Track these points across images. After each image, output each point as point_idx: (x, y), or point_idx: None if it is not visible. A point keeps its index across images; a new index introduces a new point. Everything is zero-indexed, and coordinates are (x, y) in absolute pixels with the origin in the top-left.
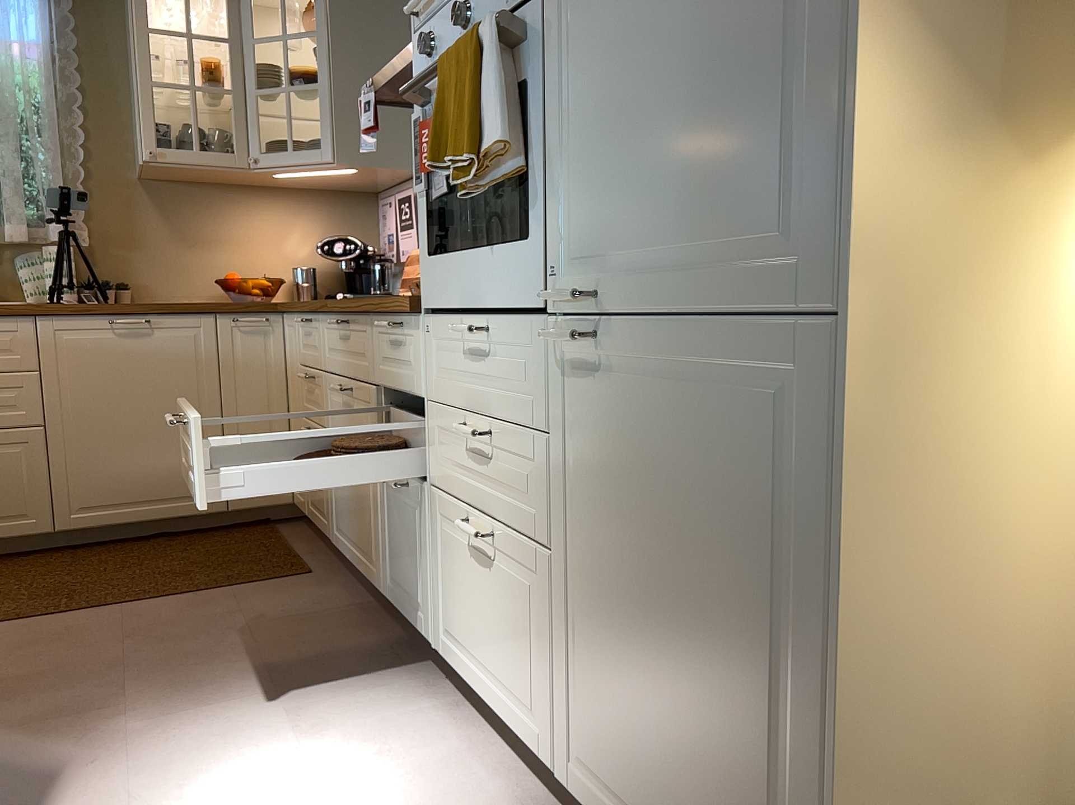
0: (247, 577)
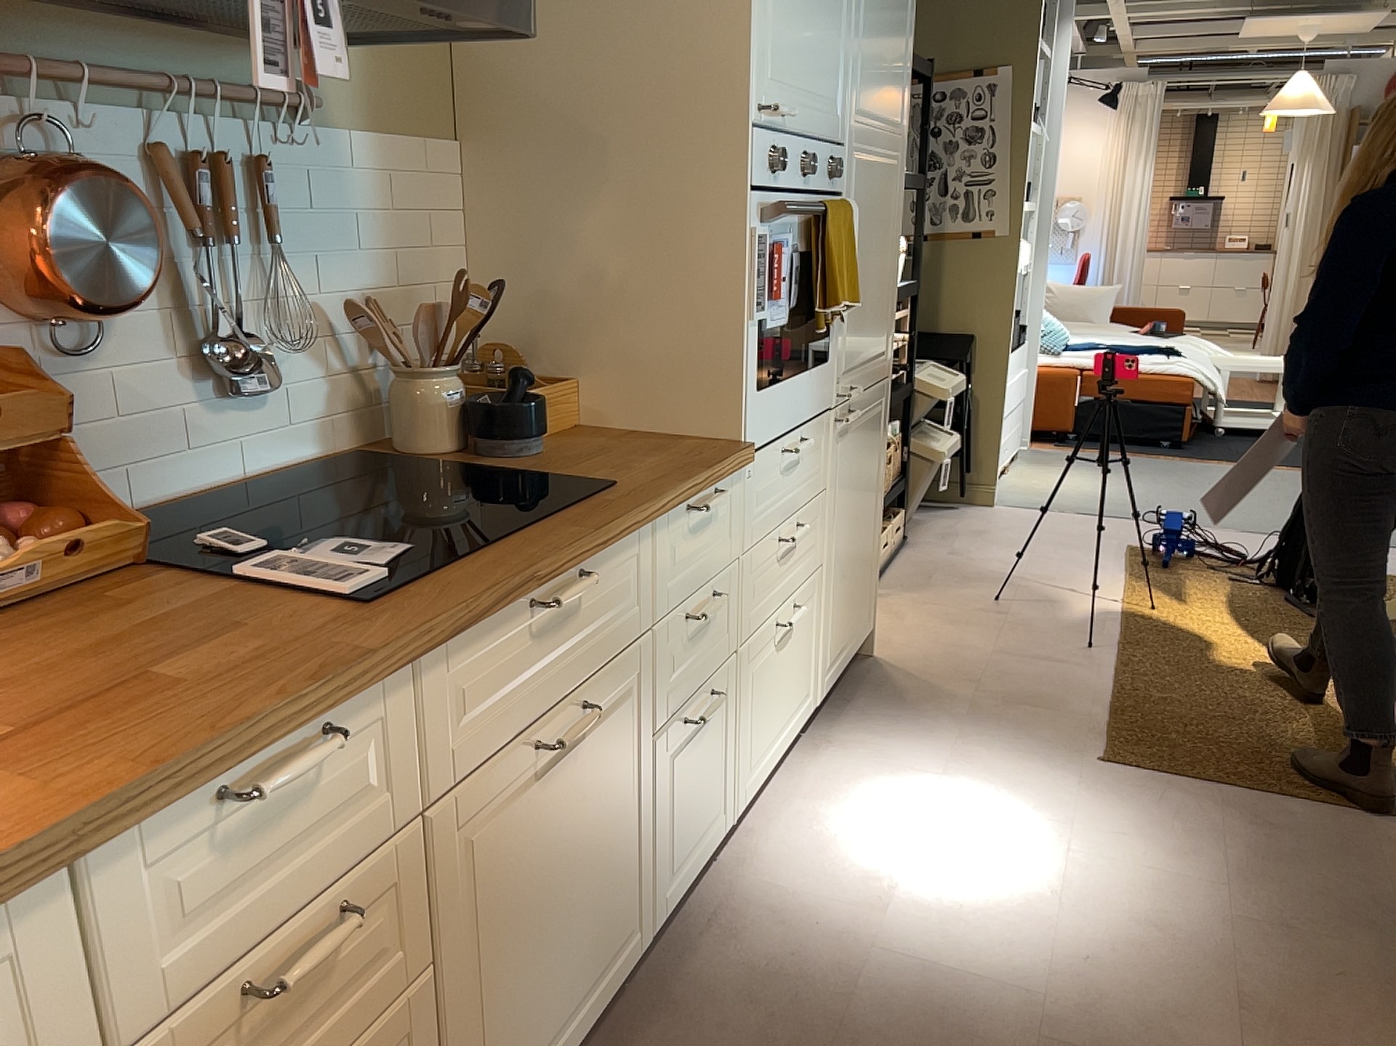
0: None
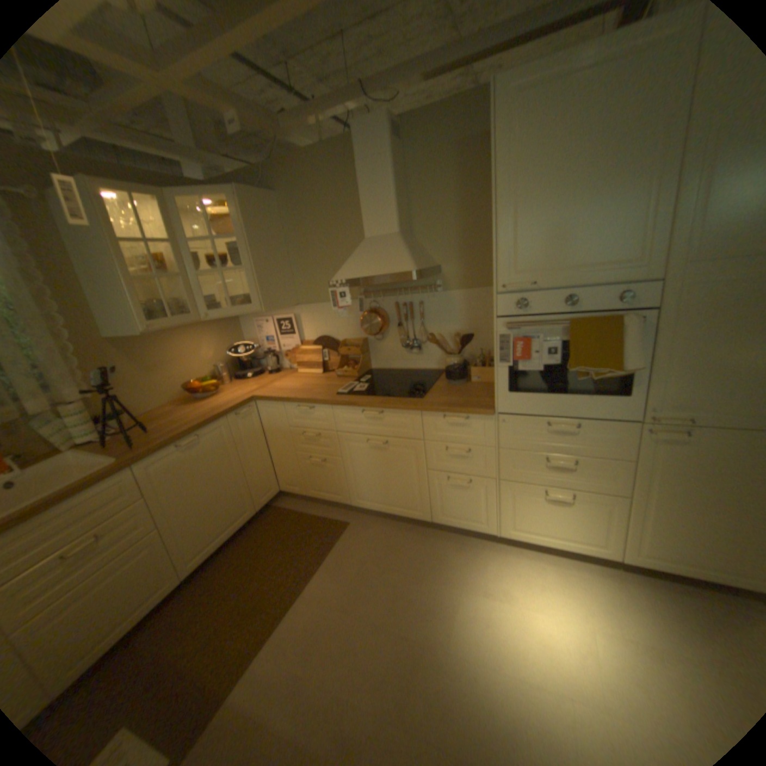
0: (326, 543)
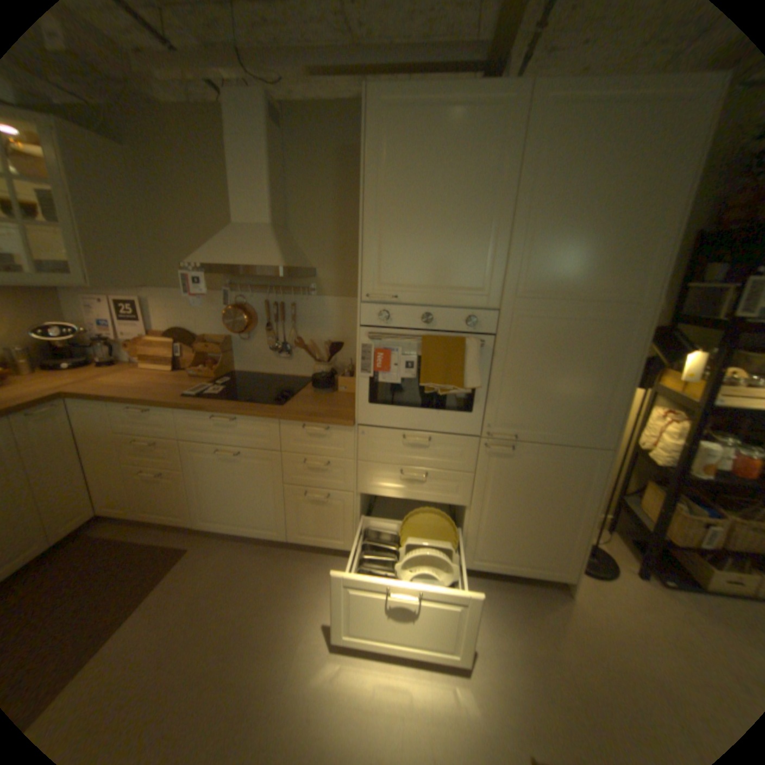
0: (150, 578)
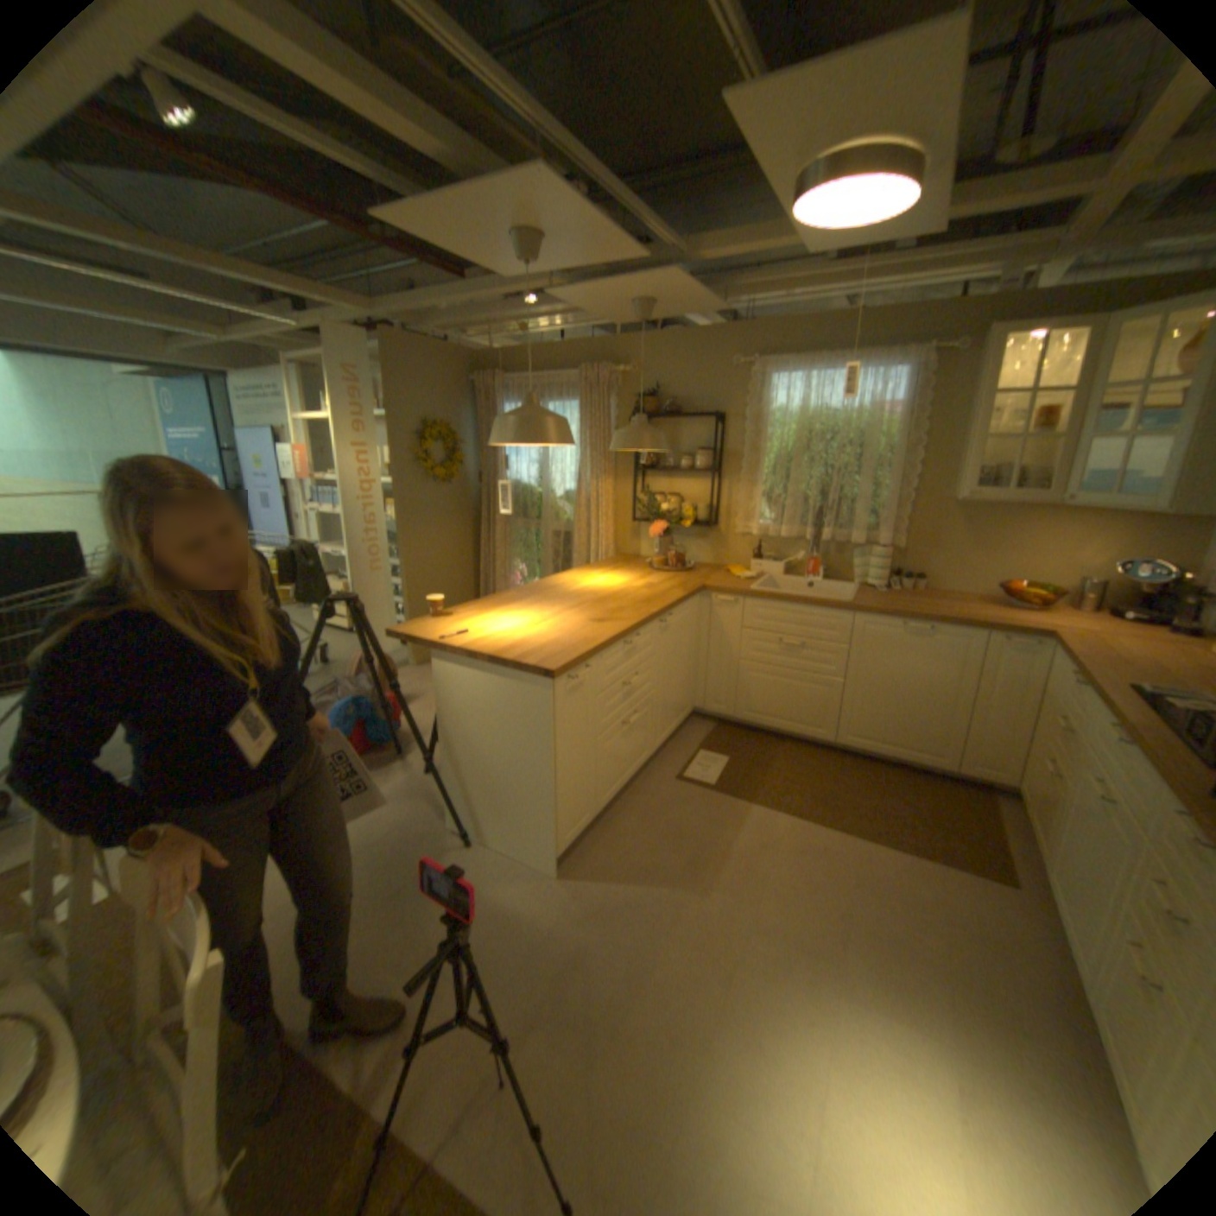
0: (959, 861)
